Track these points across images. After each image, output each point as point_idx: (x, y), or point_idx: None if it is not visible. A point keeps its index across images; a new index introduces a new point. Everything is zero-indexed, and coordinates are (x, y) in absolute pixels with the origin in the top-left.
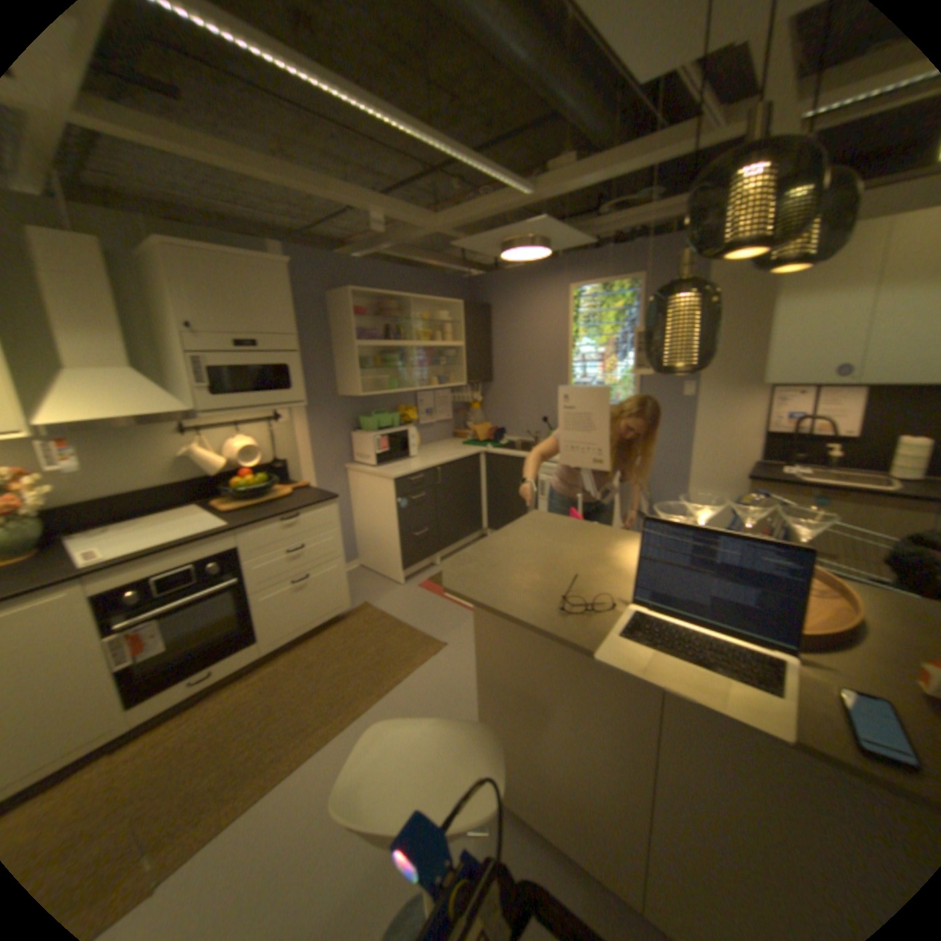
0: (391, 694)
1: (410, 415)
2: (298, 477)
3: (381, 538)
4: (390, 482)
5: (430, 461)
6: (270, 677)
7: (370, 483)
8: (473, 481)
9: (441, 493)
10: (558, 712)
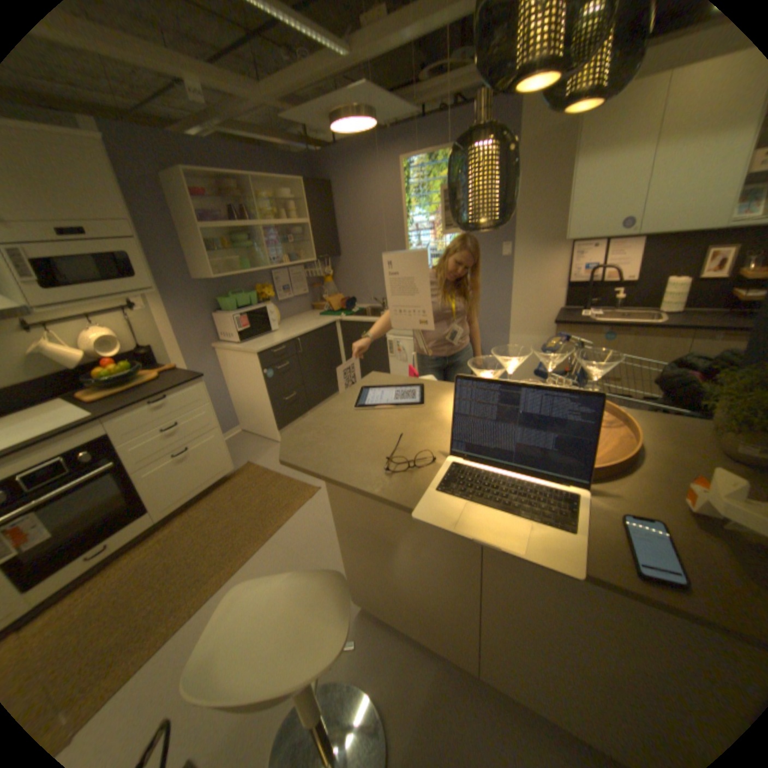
0: (273, 535)
1: (267, 291)
2: (164, 359)
3: (254, 405)
4: (253, 355)
5: (289, 332)
6: (165, 538)
7: (236, 358)
8: (331, 346)
9: (303, 360)
10: (400, 543)
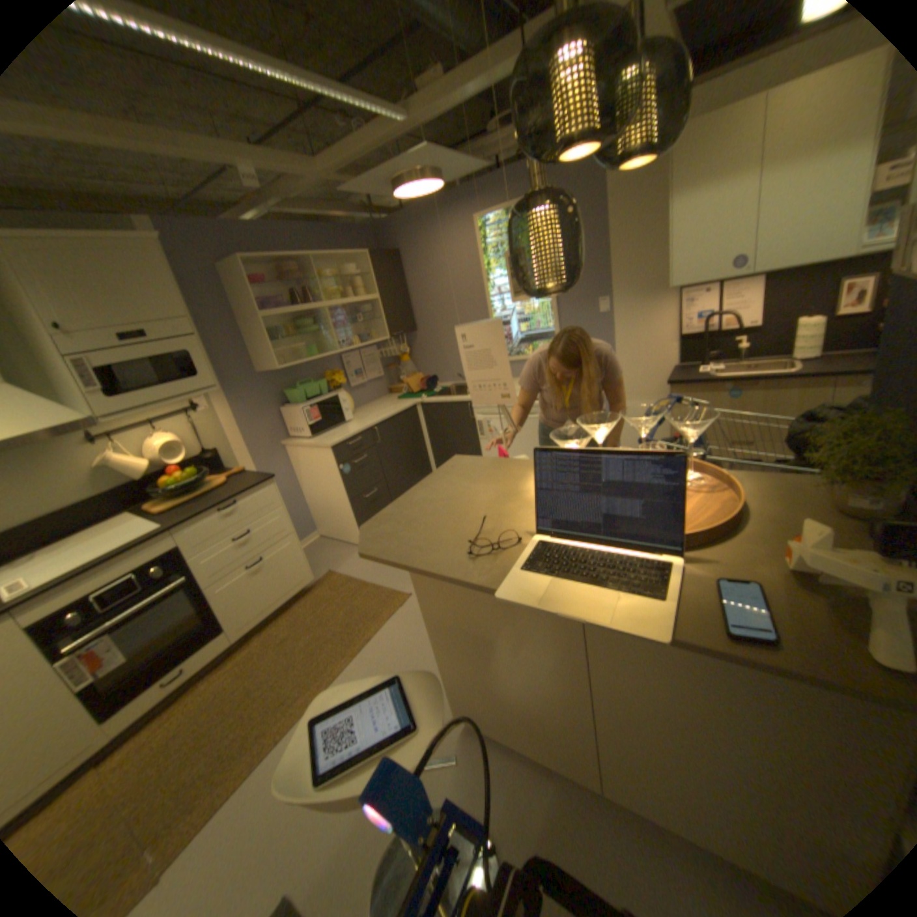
0: (361, 651)
1: (337, 379)
2: (230, 463)
3: (331, 507)
4: (326, 451)
5: (364, 422)
6: (242, 661)
7: (307, 455)
8: (413, 433)
9: (381, 451)
10: (497, 642)
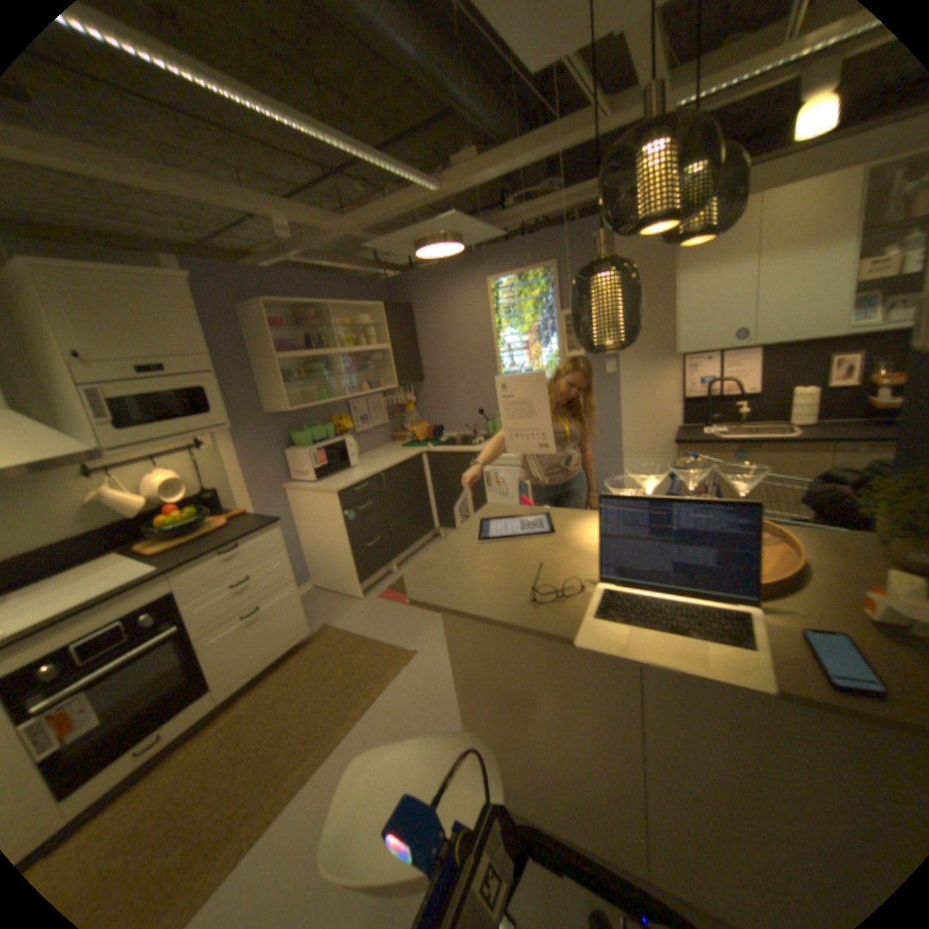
0: (365, 715)
1: (344, 424)
2: (231, 505)
3: (331, 555)
4: (333, 496)
5: (371, 468)
6: (230, 726)
7: (312, 500)
8: (418, 482)
9: (387, 499)
10: (540, 701)
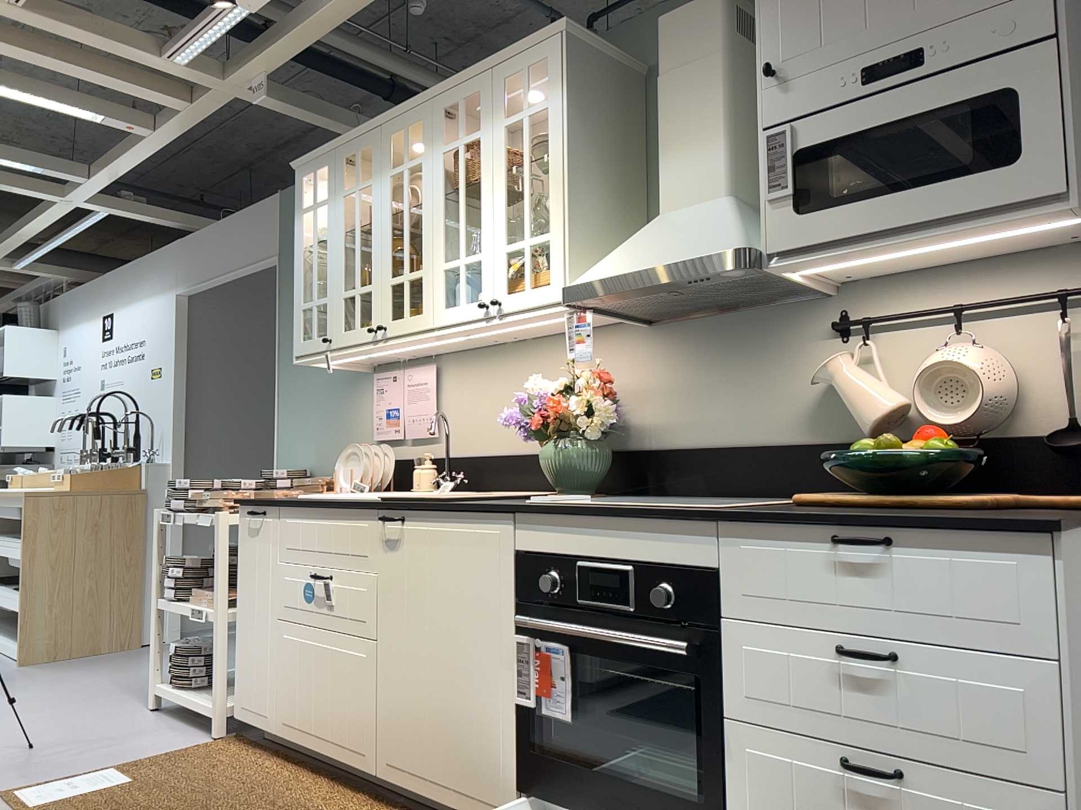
0: None
1: None
2: None
3: None
4: None
5: None
6: None
7: None
8: None
9: None
10: None
